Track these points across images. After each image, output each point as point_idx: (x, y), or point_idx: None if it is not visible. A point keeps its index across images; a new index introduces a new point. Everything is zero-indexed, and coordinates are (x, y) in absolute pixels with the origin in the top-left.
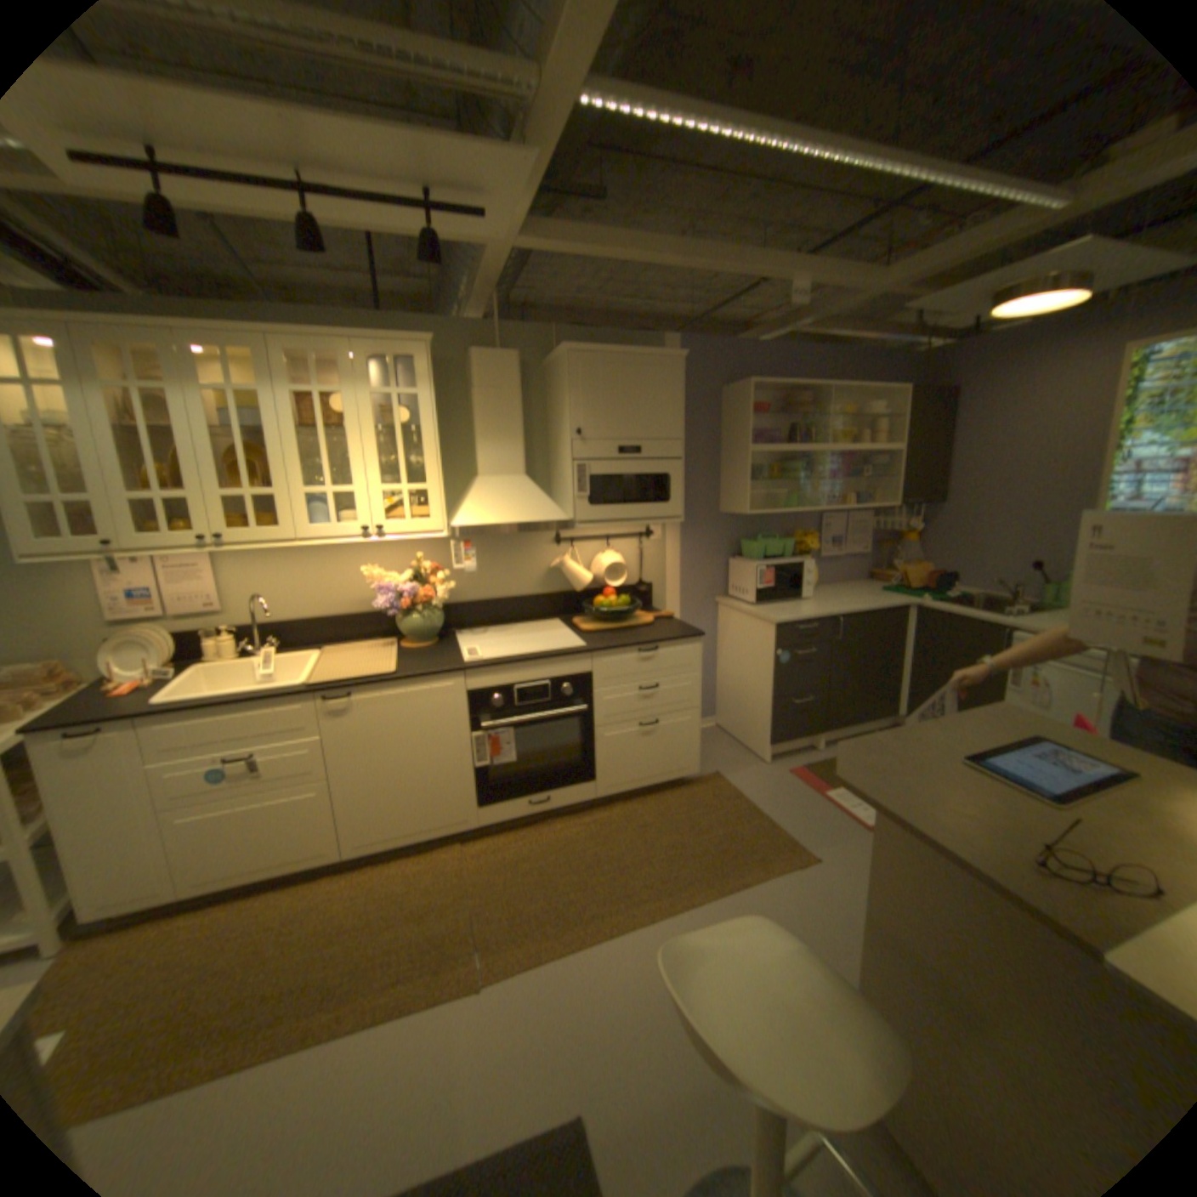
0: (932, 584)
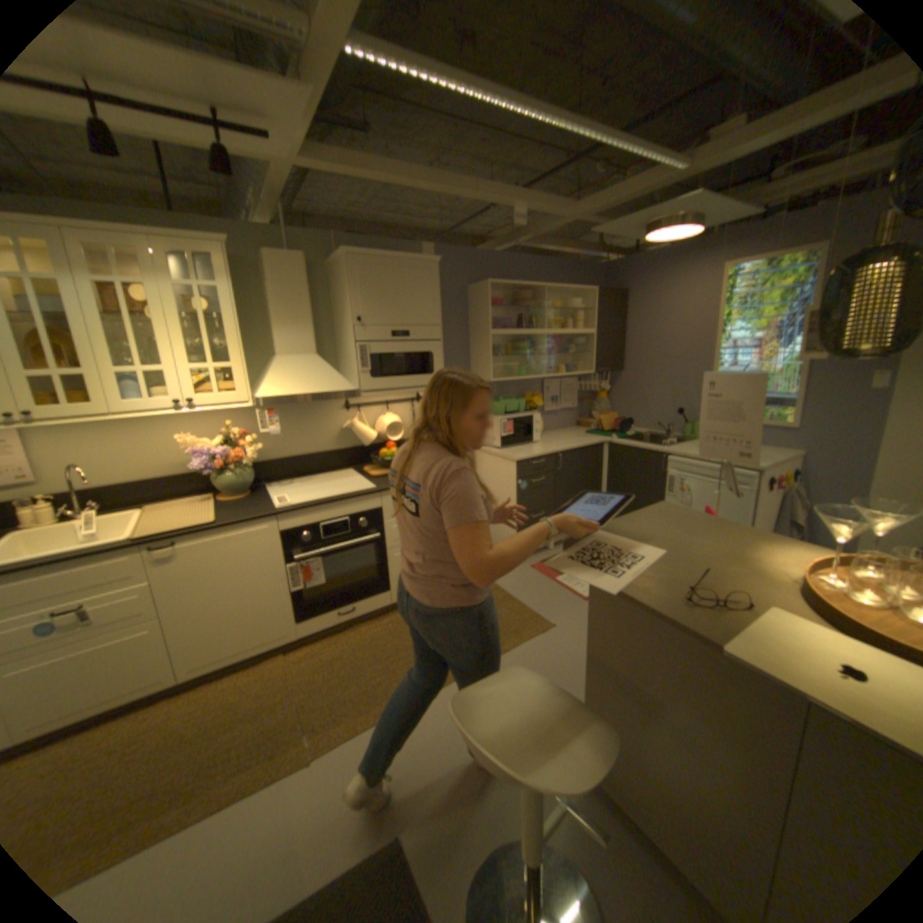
0: (617, 427)
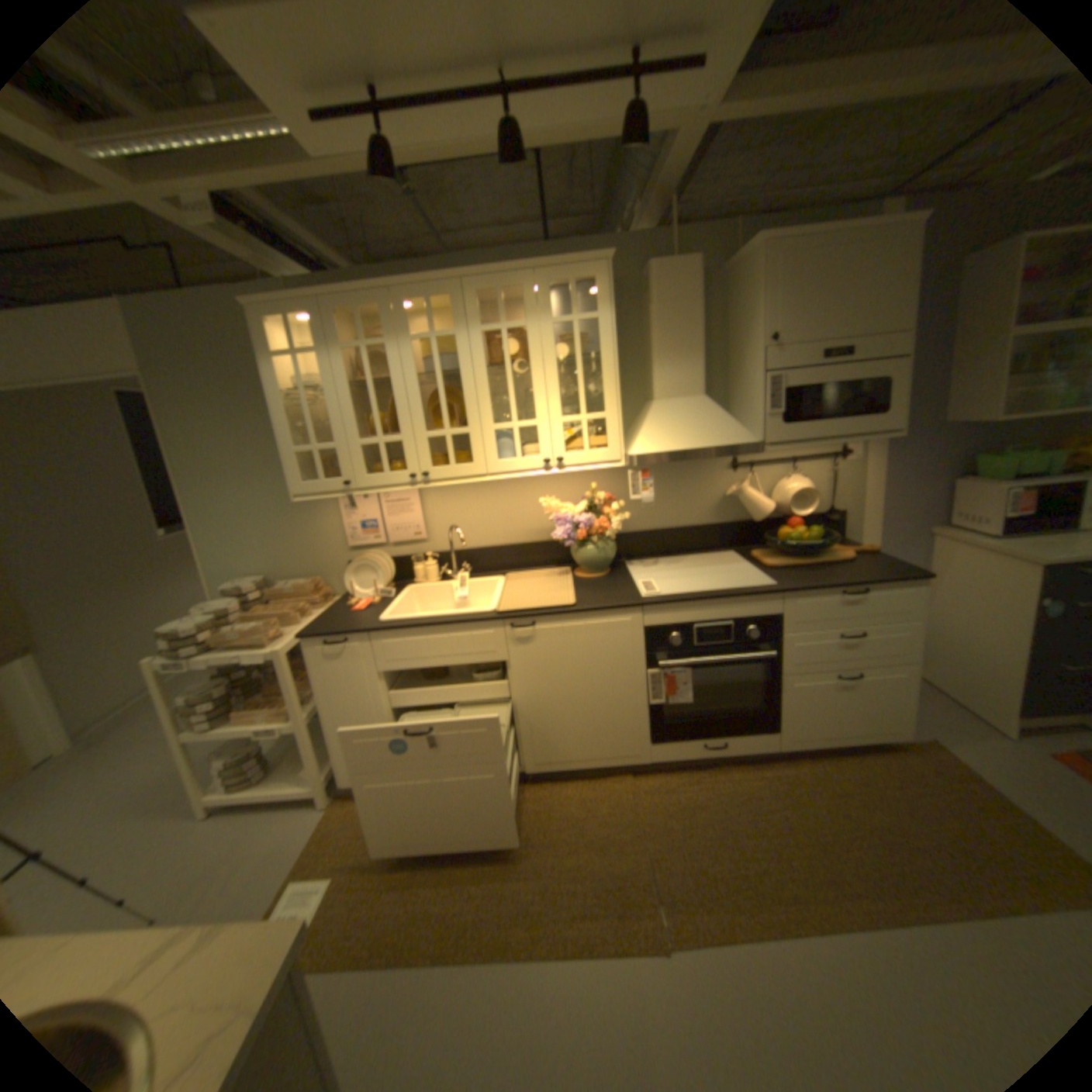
0: None
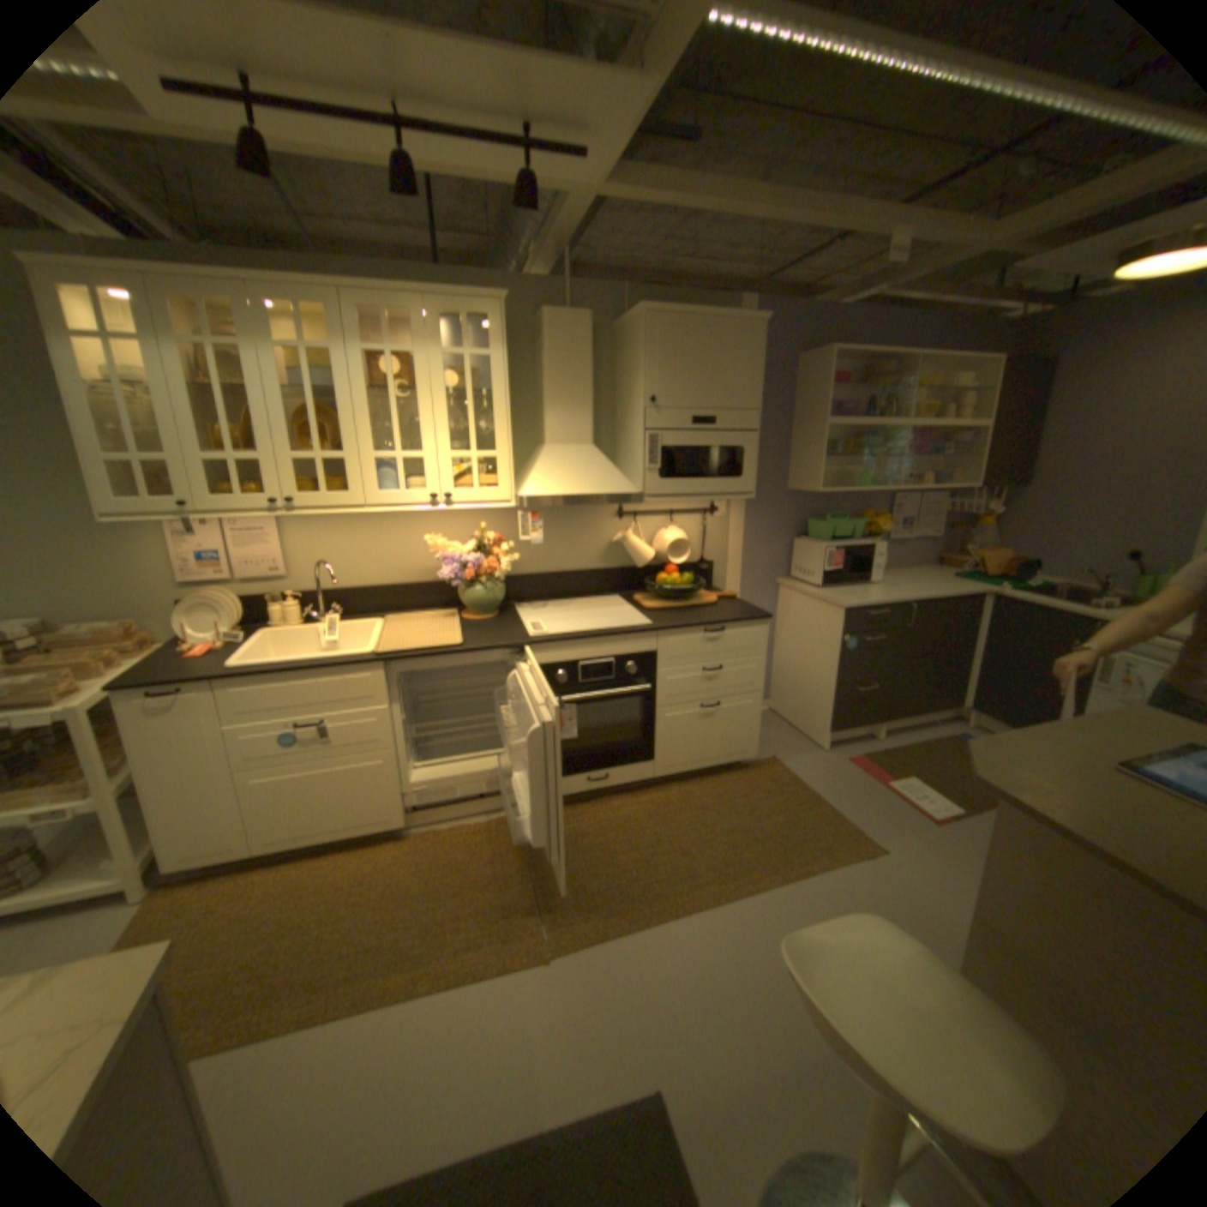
0: (1010, 571)
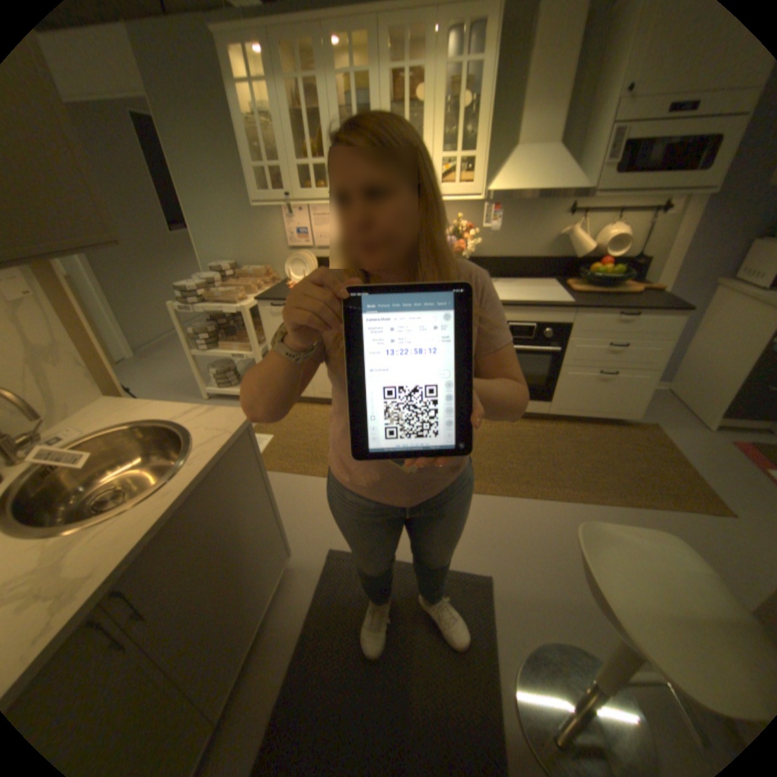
0: None
